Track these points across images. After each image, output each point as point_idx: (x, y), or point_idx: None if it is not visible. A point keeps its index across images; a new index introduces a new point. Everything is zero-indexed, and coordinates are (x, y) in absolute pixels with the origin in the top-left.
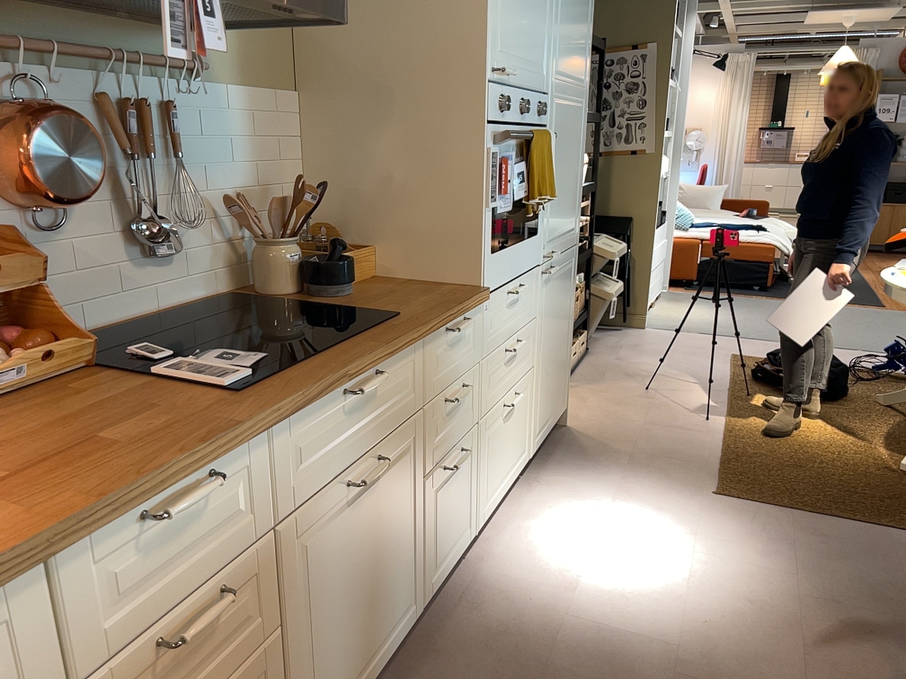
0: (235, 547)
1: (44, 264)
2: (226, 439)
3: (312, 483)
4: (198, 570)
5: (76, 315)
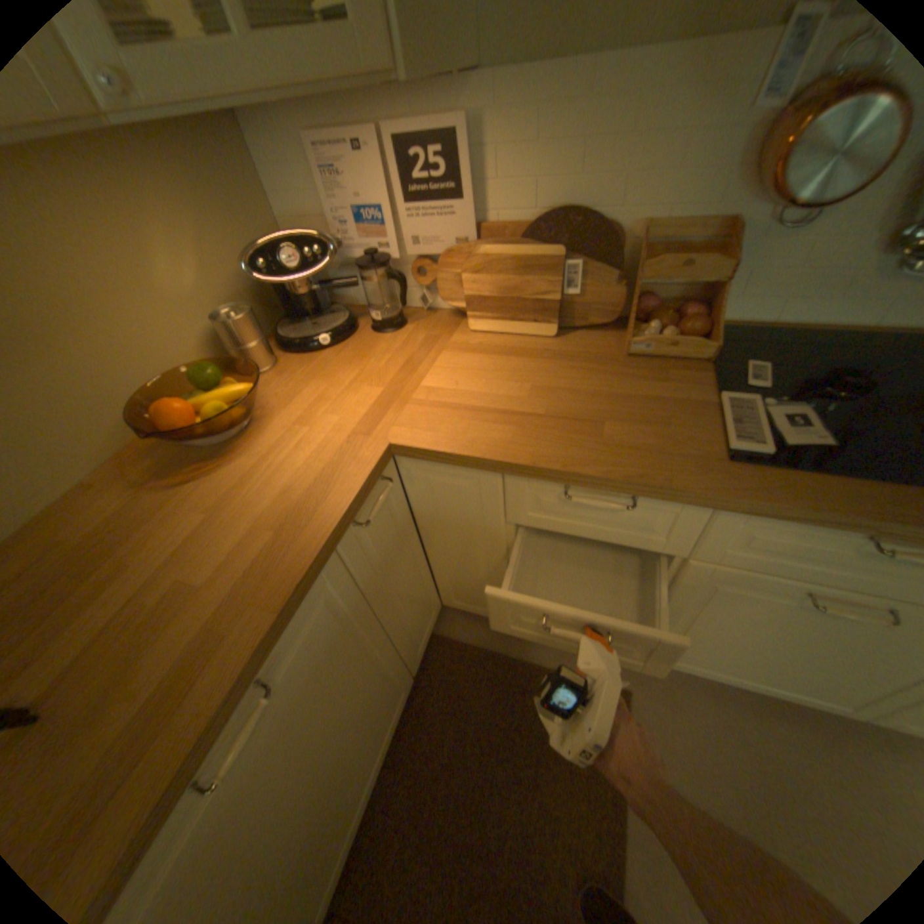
0: (646, 544)
1: (739, 264)
2: (658, 489)
3: (763, 565)
4: (609, 535)
5: (777, 307)
